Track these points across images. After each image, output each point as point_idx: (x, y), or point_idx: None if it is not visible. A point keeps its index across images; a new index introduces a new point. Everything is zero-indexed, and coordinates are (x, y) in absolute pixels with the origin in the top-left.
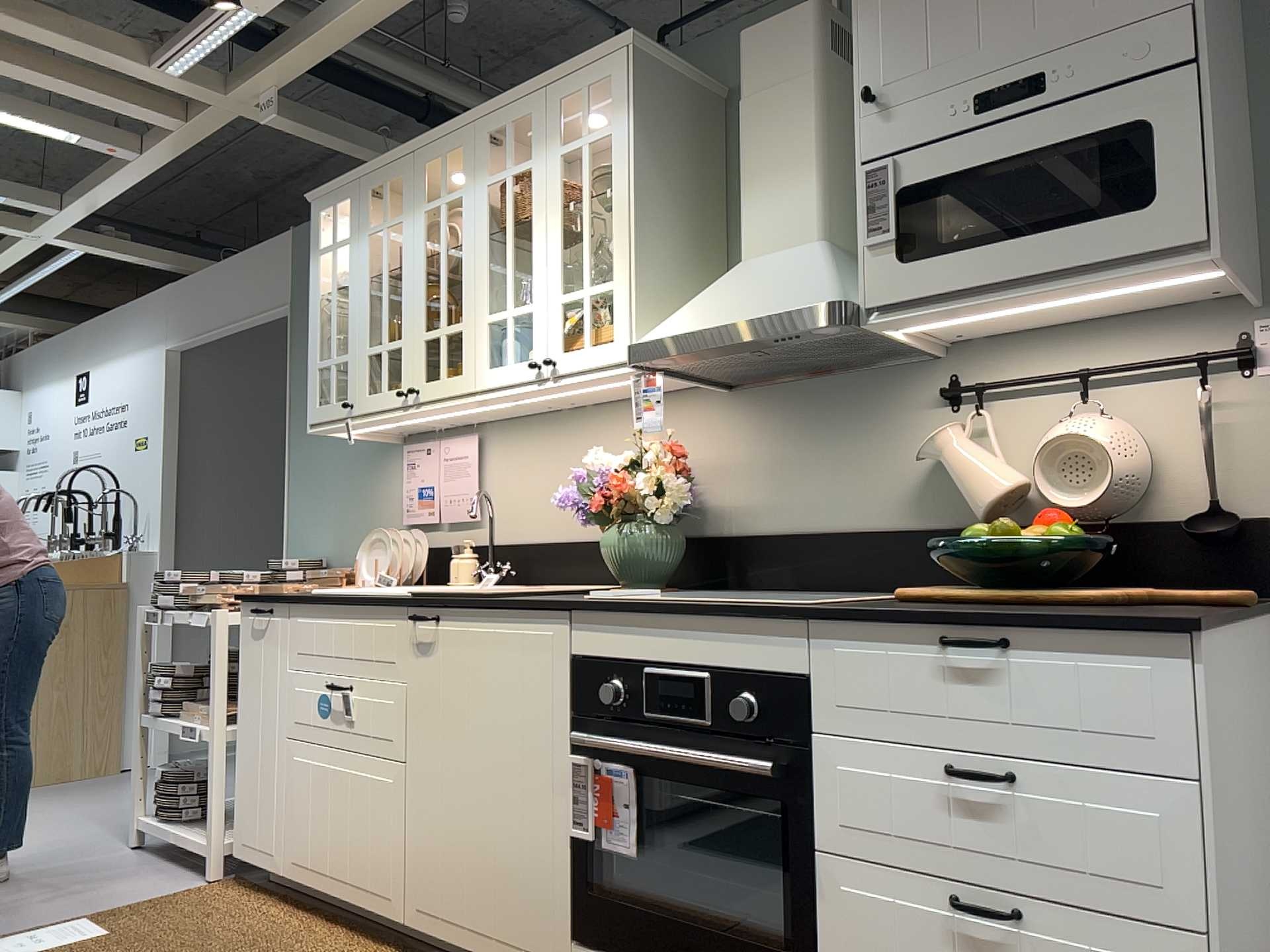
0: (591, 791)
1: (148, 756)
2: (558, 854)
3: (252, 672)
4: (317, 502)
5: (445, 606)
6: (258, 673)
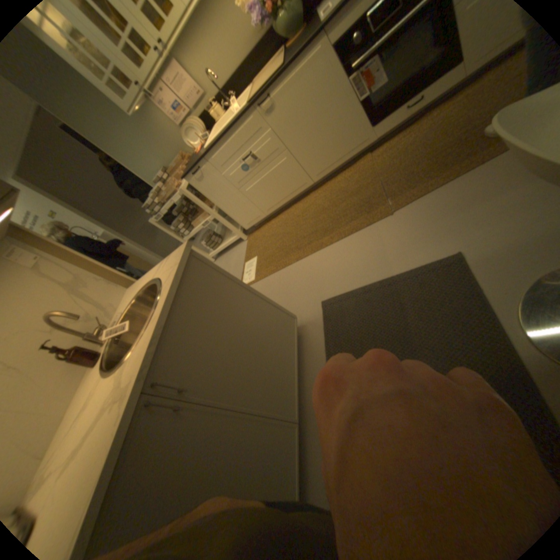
0: (363, 78)
1: (195, 245)
2: (358, 110)
3: (210, 189)
4: (139, 156)
5: (270, 84)
6: (212, 187)
